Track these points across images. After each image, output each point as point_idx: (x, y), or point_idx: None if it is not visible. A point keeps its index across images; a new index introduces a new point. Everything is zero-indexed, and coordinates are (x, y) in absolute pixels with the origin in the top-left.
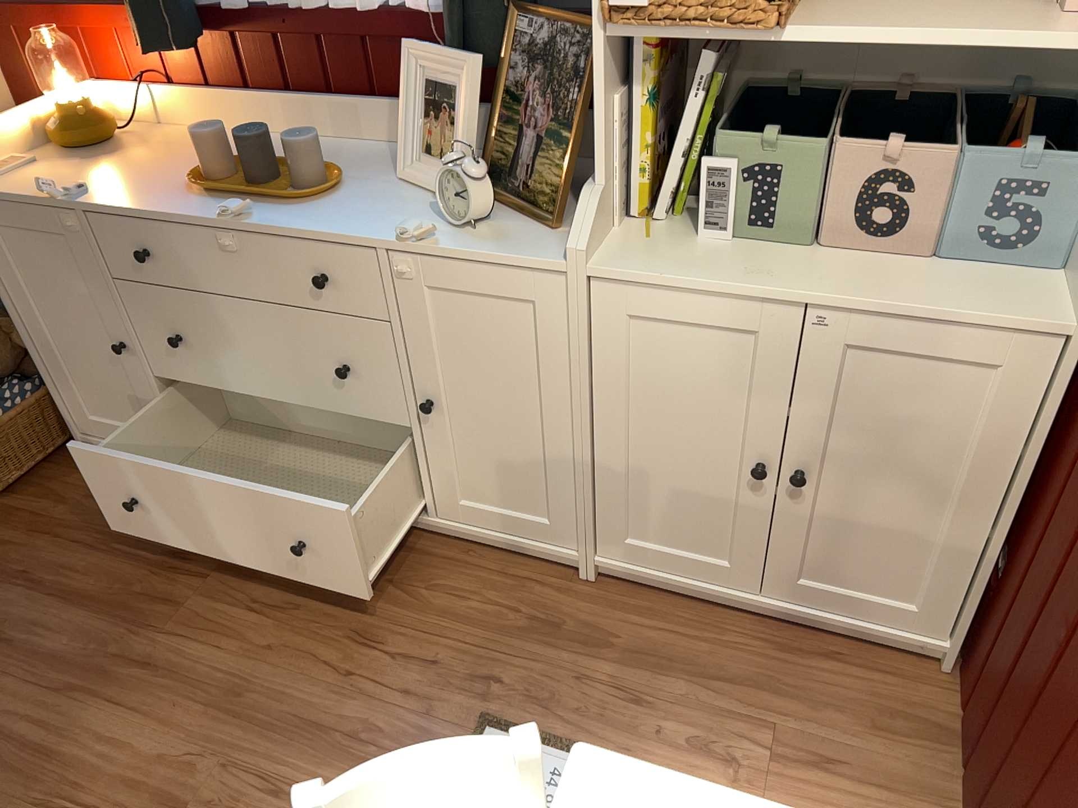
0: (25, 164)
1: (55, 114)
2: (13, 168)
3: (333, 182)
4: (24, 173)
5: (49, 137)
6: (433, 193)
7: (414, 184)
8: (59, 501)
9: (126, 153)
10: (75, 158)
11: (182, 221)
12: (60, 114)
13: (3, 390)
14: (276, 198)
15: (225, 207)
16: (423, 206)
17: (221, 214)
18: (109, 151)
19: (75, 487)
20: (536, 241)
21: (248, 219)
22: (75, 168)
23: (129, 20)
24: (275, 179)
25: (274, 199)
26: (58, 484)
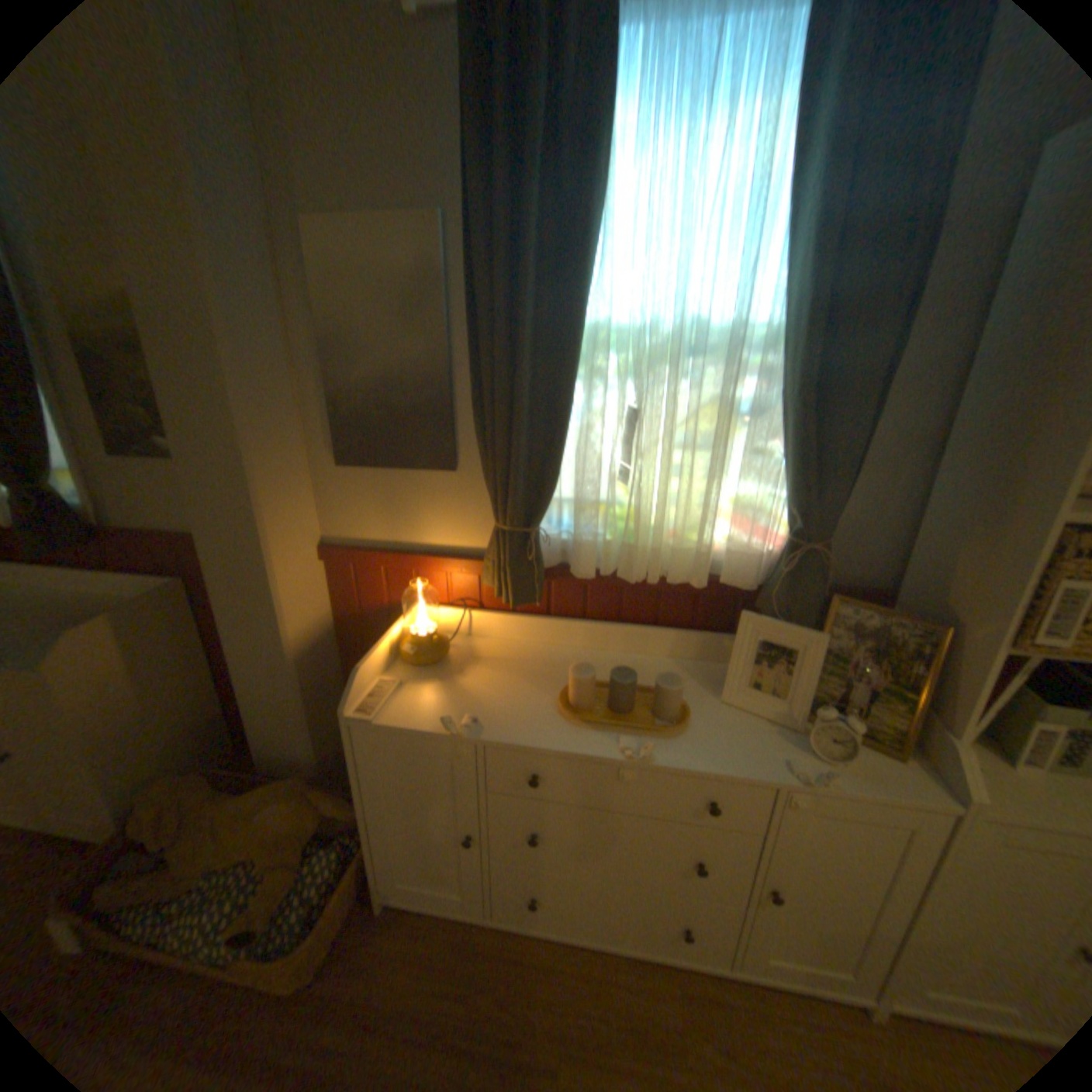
0: (393, 686)
1: (409, 640)
2: (390, 695)
3: (687, 714)
4: (400, 699)
5: (405, 660)
6: (767, 722)
7: (740, 710)
8: (369, 981)
9: (469, 670)
10: (429, 677)
11: (584, 759)
12: (417, 641)
13: (311, 866)
14: (648, 730)
15: (627, 749)
16: (773, 737)
17: (633, 759)
18: (452, 669)
19: (377, 960)
20: (909, 784)
21: (651, 761)
22: (440, 690)
23: (467, 569)
24: (635, 710)
25: (651, 732)
26: (360, 957)
